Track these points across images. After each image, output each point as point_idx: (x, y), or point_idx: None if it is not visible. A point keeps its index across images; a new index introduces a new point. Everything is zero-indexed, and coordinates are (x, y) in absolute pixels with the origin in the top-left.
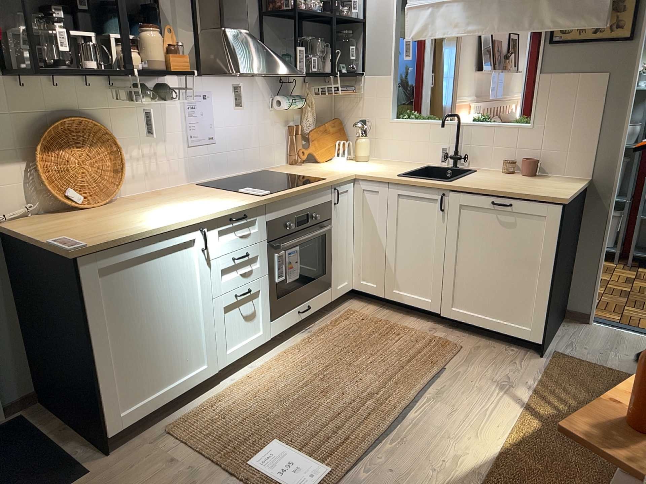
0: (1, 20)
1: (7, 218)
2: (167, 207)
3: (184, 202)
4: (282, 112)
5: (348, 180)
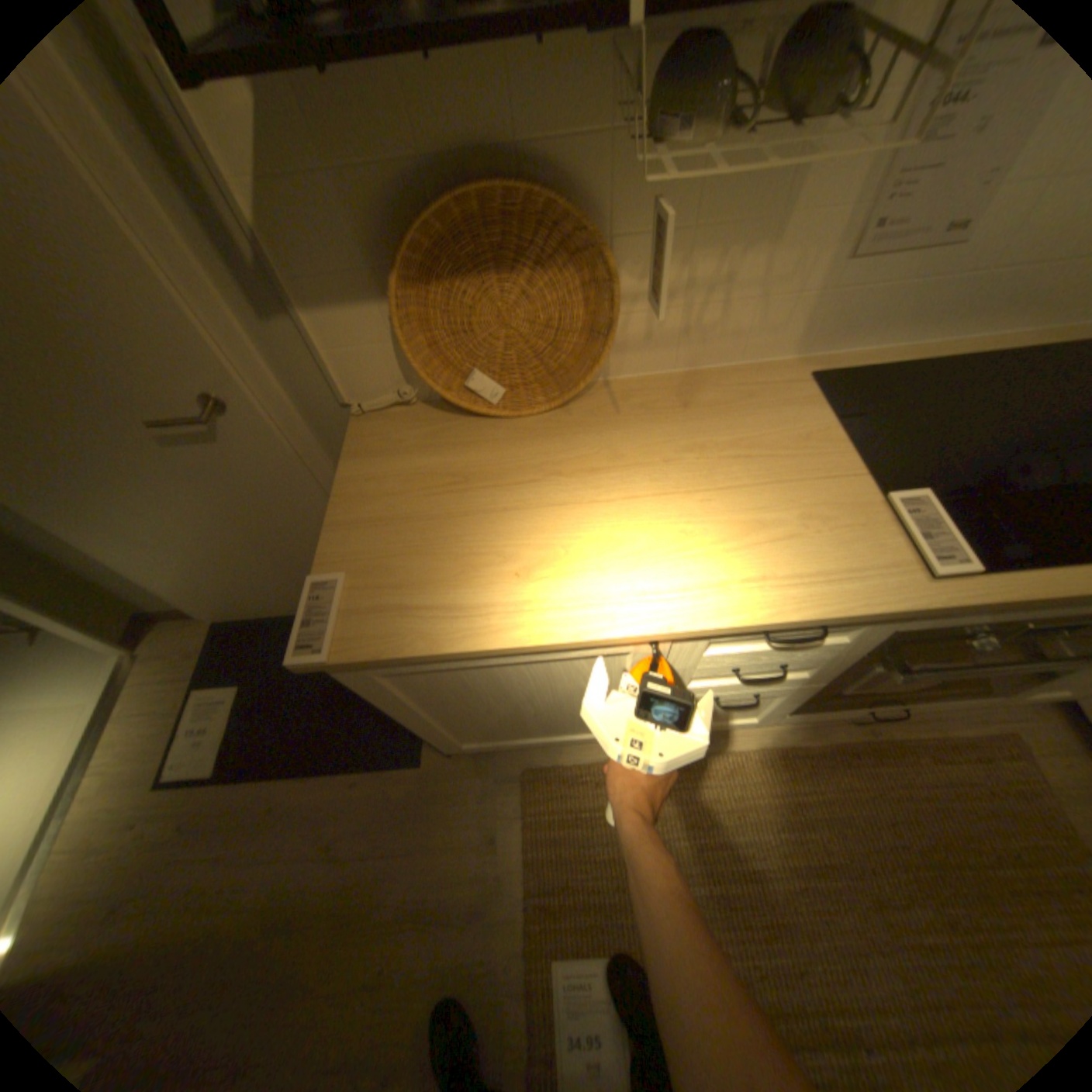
0: None
1: (368, 404)
2: (644, 497)
3: (702, 488)
4: None
5: None
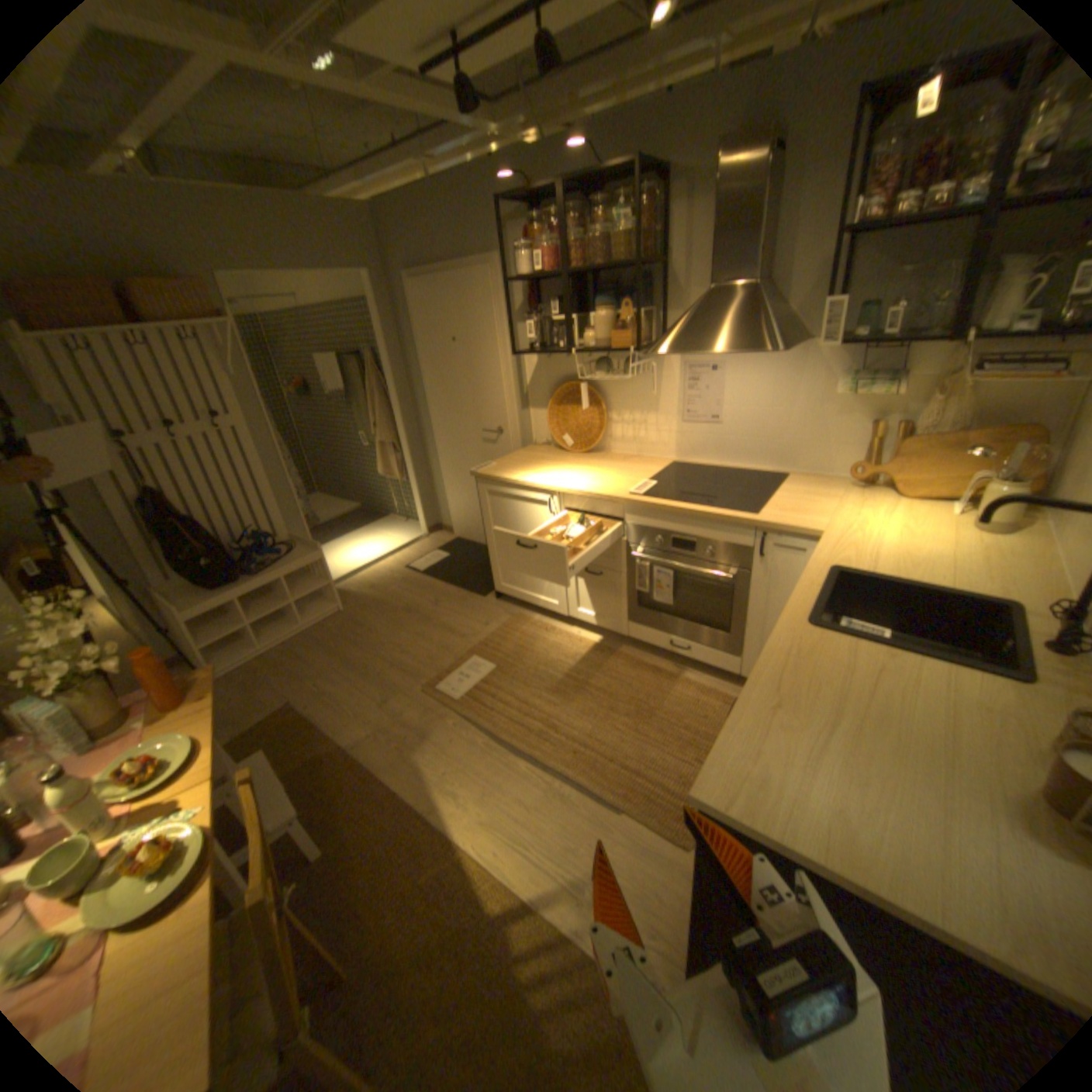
0: (544, 310)
1: (537, 443)
2: (580, 470)
3: (598, 472)
4: (873, 397)
5: (802, 535)
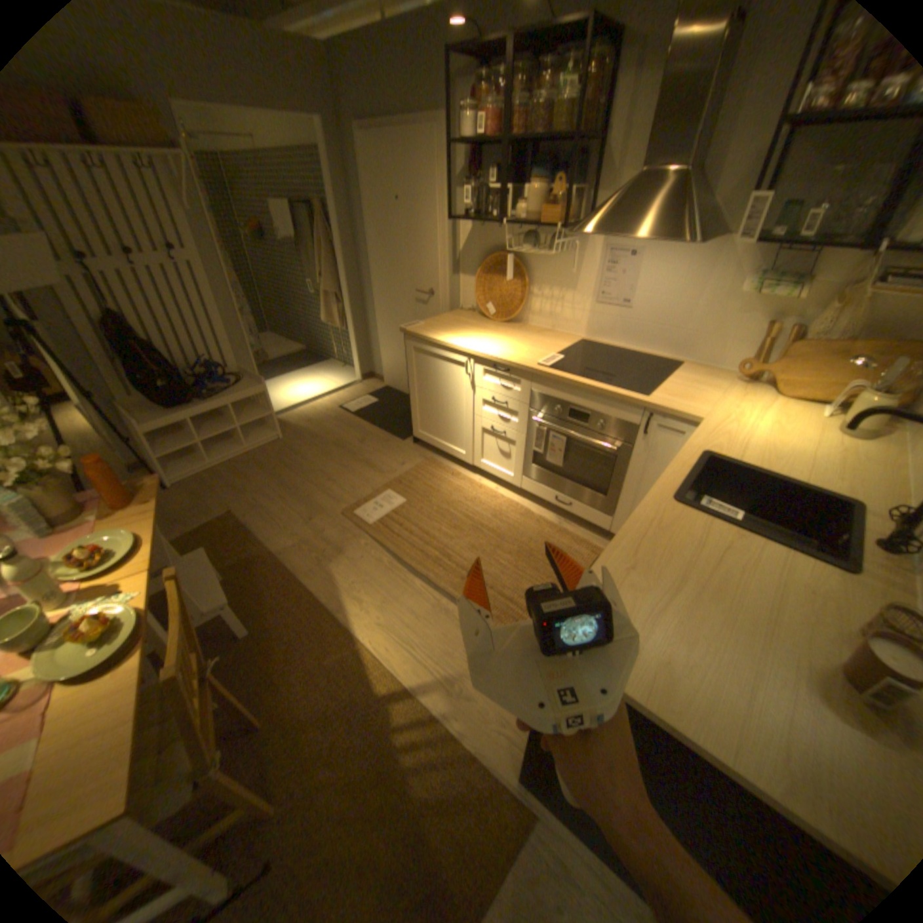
0: (483, 177)
1: (463, 308)
2: (498, 338)
3: (513, 341)
4: (775, 298)
5: (684, 420)
